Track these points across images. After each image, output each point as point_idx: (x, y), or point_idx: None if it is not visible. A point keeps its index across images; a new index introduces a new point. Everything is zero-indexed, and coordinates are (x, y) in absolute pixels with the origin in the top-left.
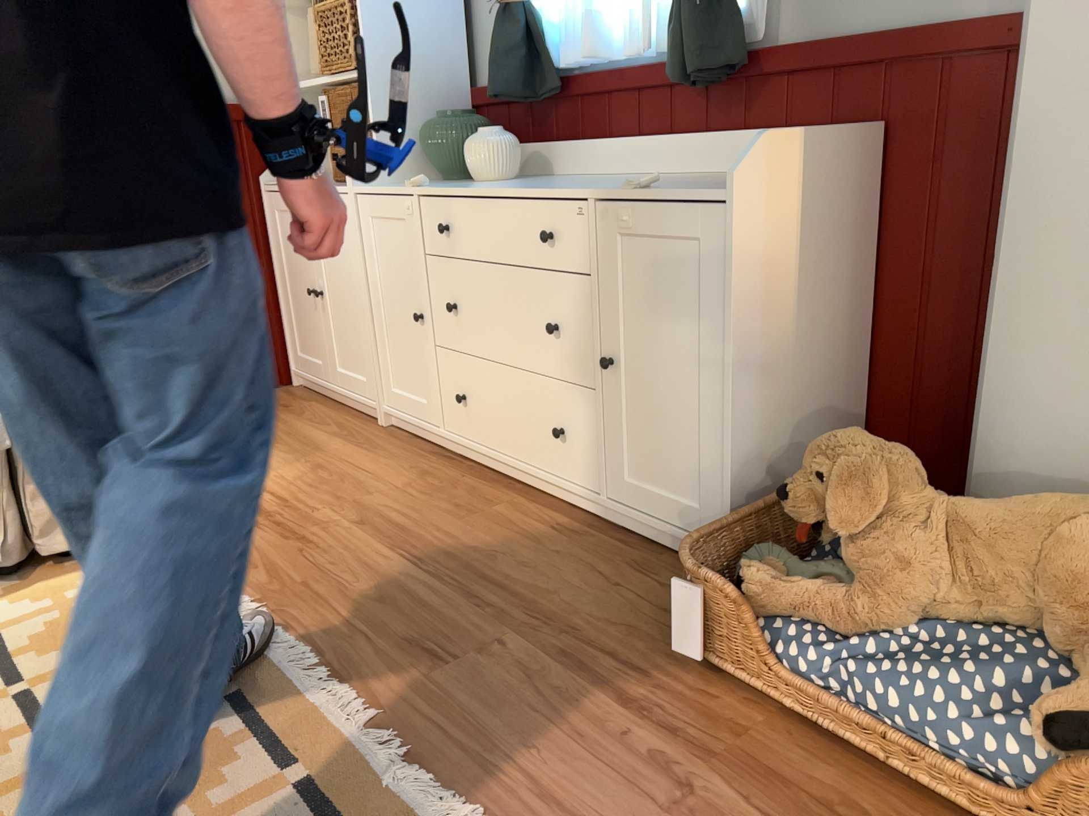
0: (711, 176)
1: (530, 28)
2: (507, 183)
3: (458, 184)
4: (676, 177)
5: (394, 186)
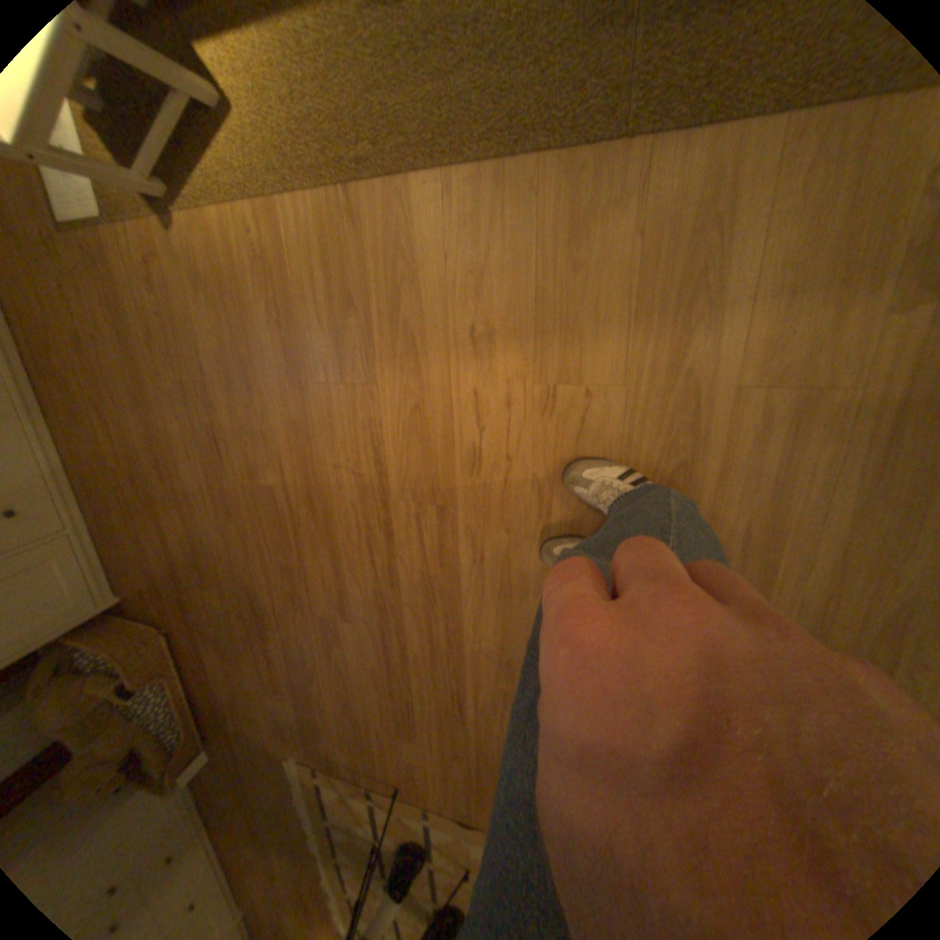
0: None
1: None
2: None
3: None
4: None
5: None
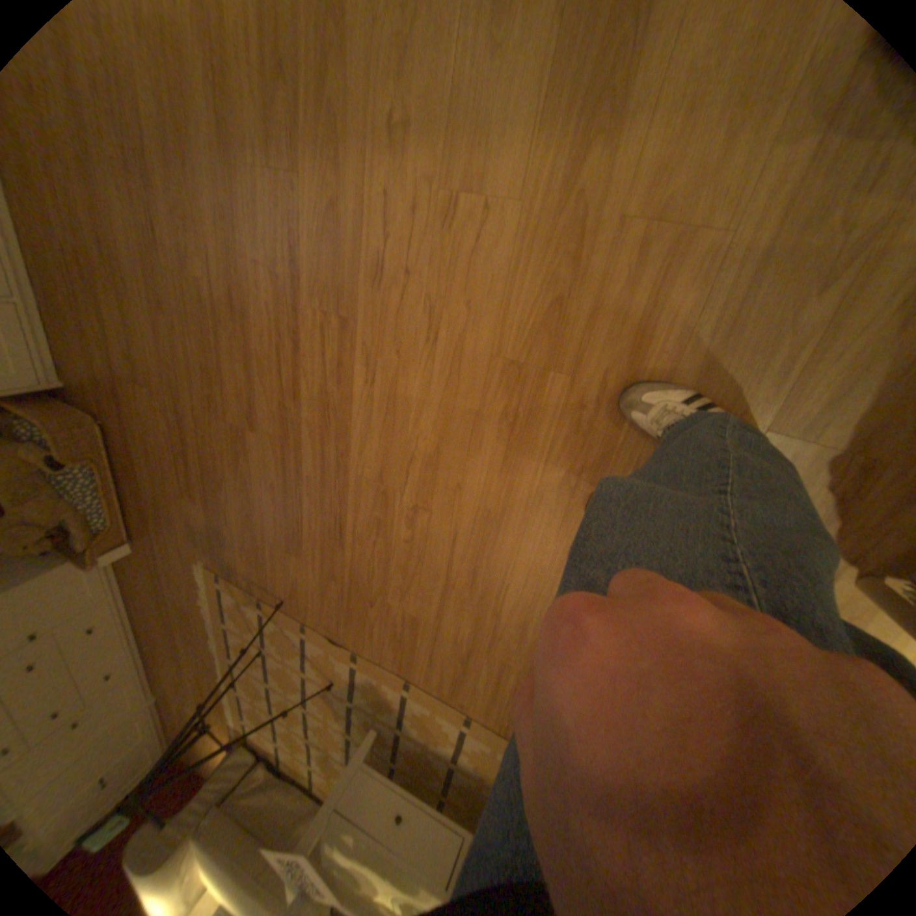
0: None
1: None
2: None
3: None
4: None
5: None
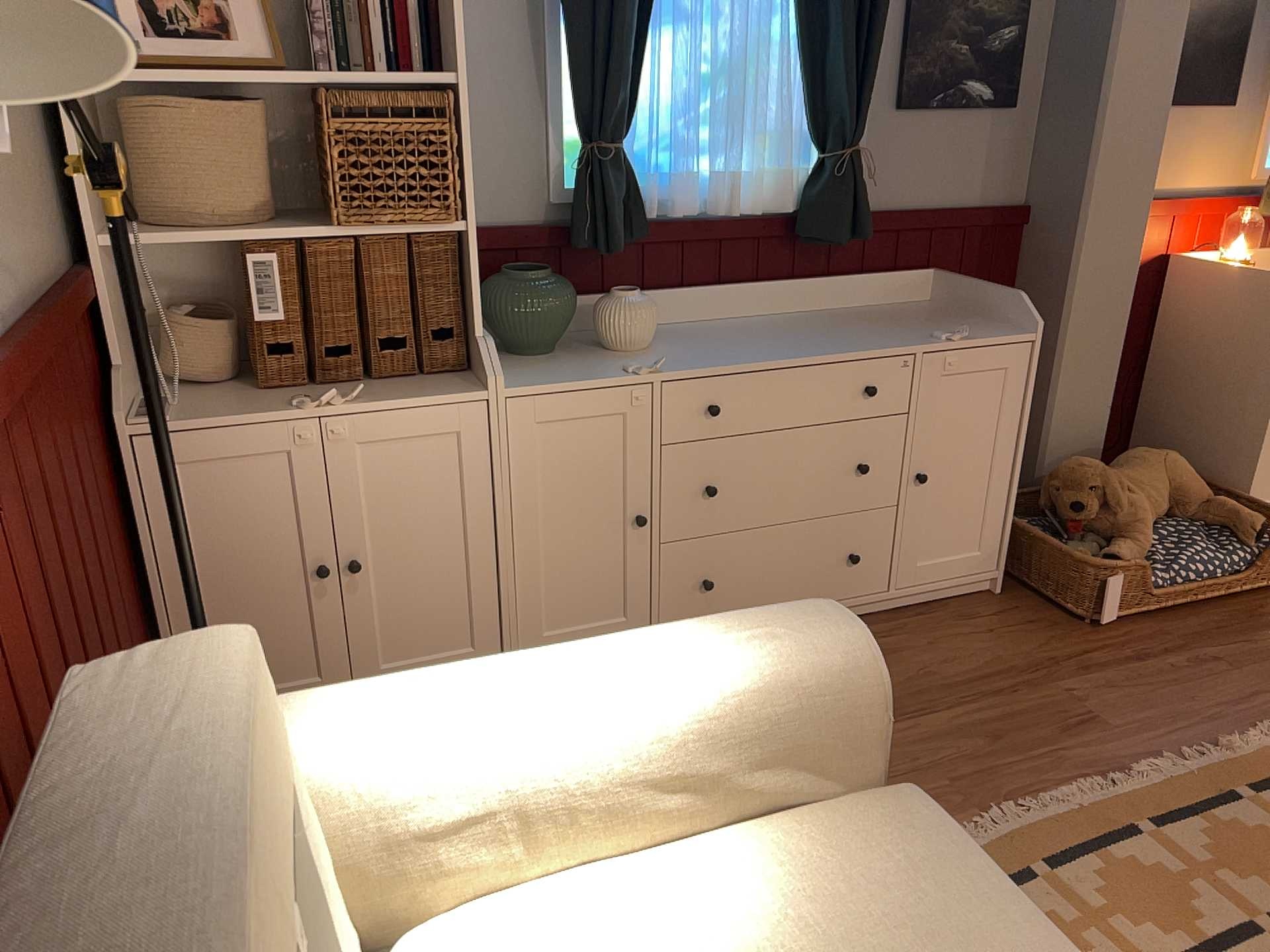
0: (834, 314)
1: (629, 174)
2: (676, 346)
3: (626, 357)
4: (803, 317)
5: (528, 375)
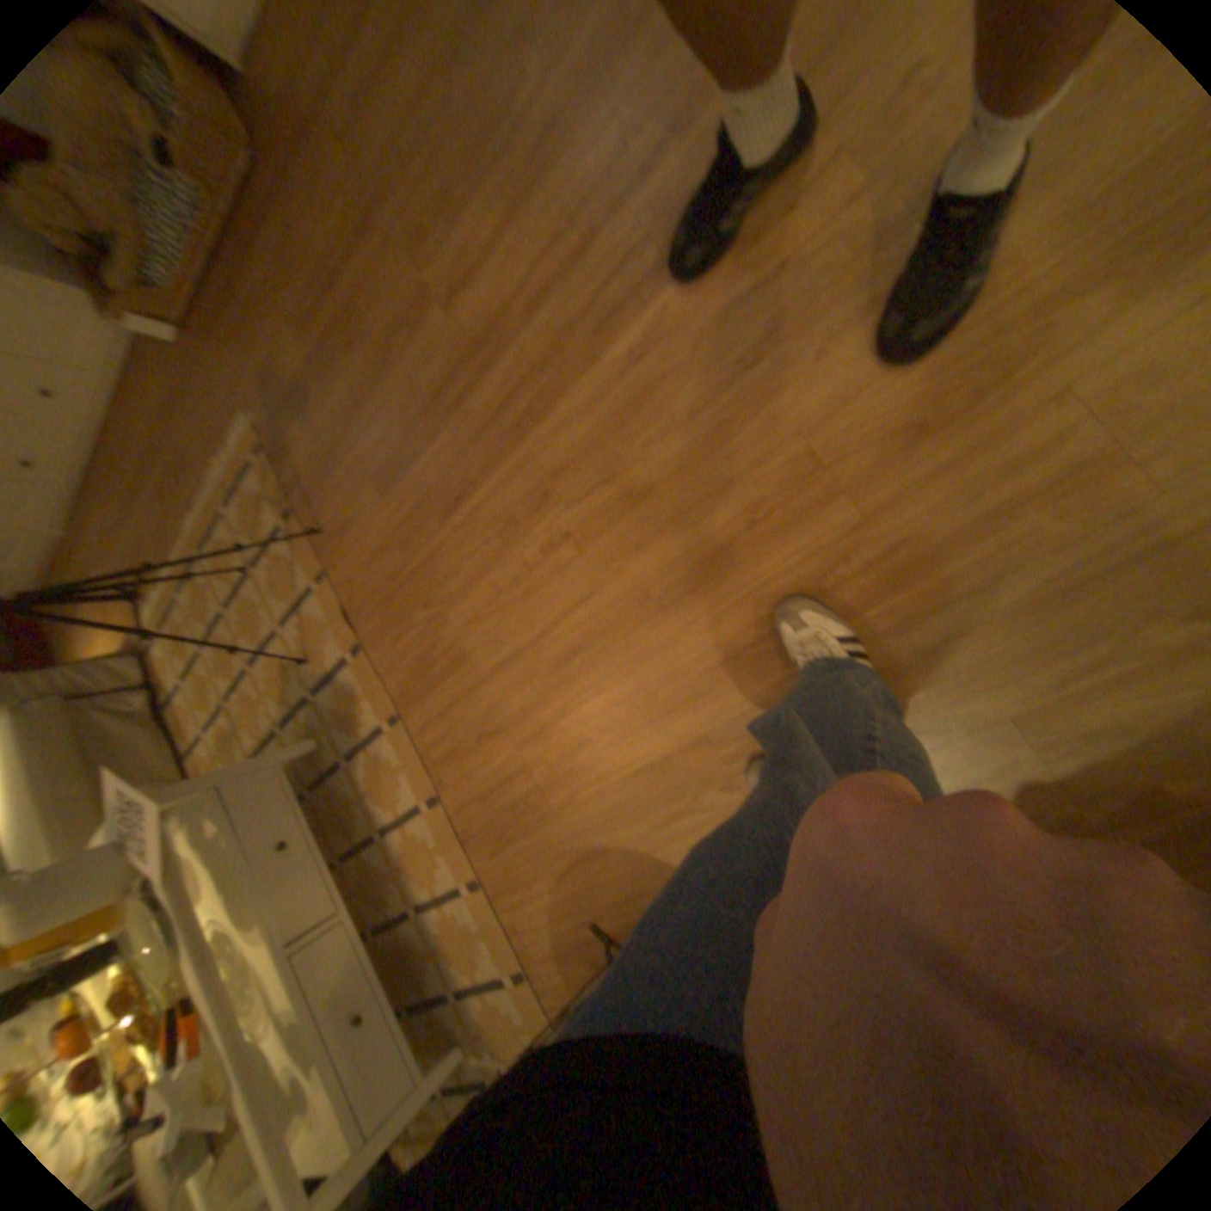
0: None
1: None
2: None
3: None
4: None
5: None
